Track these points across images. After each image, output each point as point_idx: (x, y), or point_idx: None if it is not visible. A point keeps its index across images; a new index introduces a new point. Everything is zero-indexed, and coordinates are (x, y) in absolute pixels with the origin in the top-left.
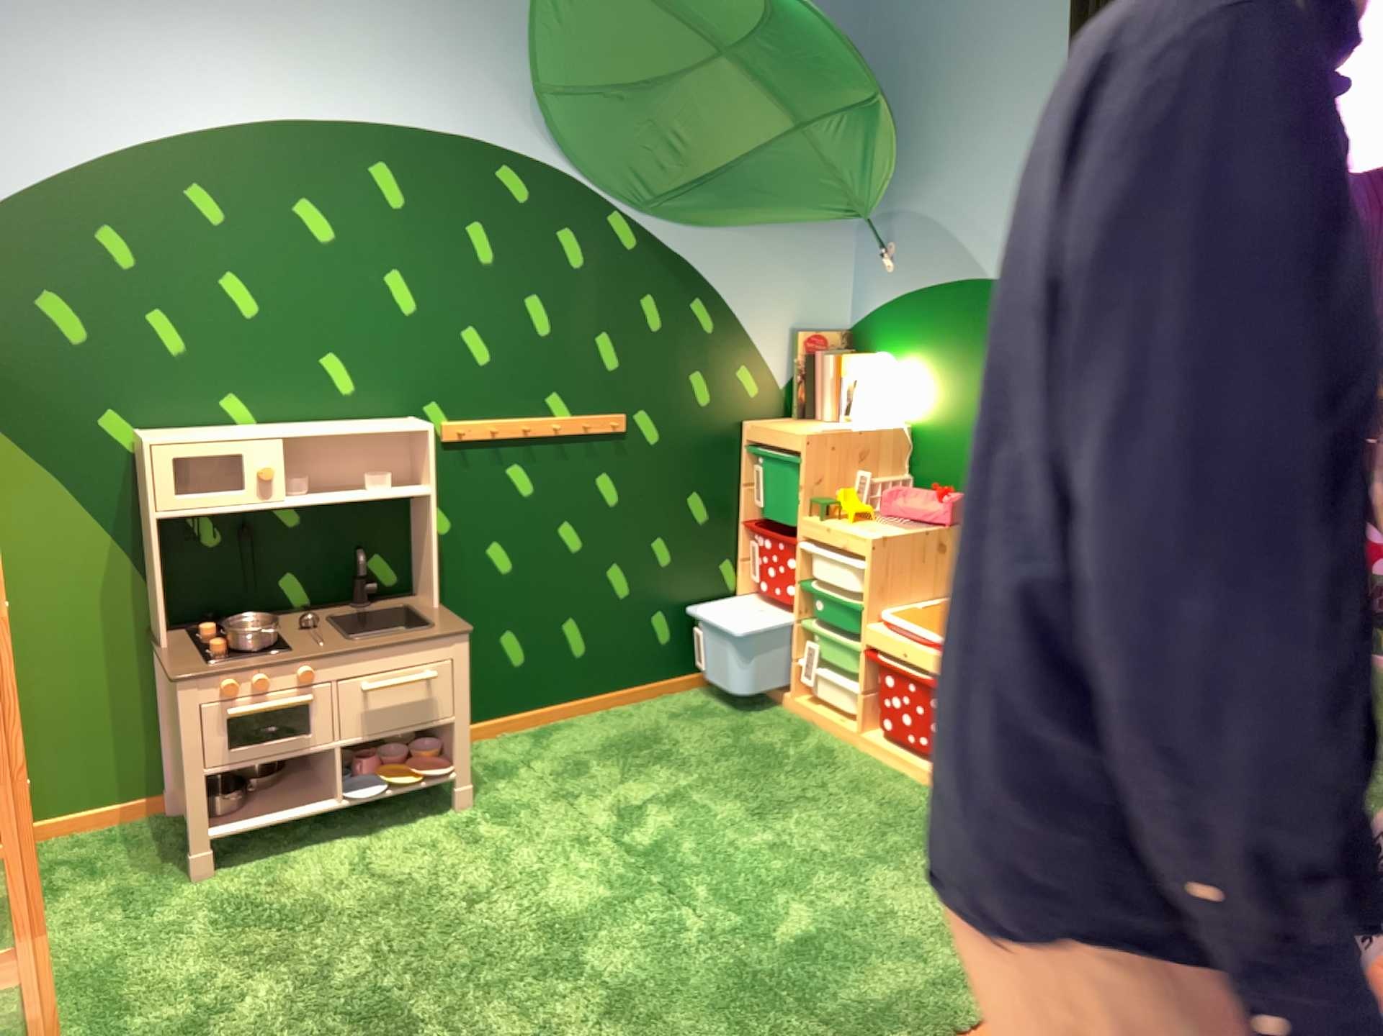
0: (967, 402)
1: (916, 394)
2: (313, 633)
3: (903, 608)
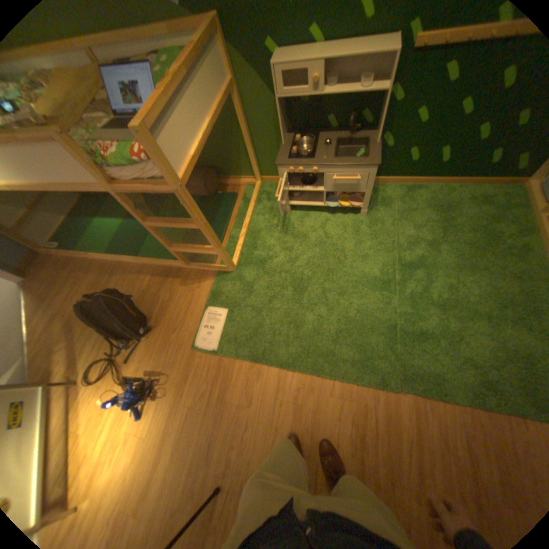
0: None
1: None
2: (327, 149)
3: None
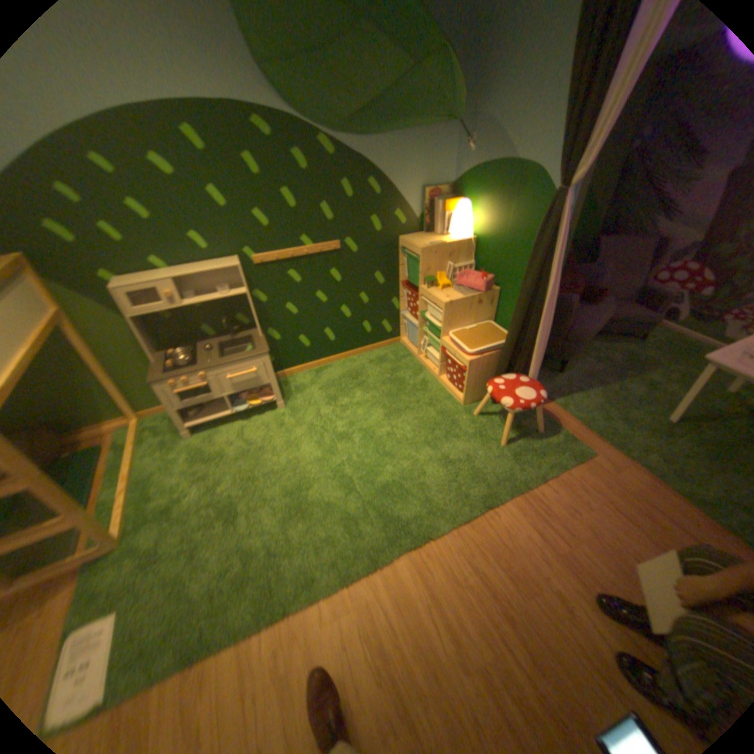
0: (501, 229)
1: (479, 222)
2: (210, 353)
3: (458, 330)
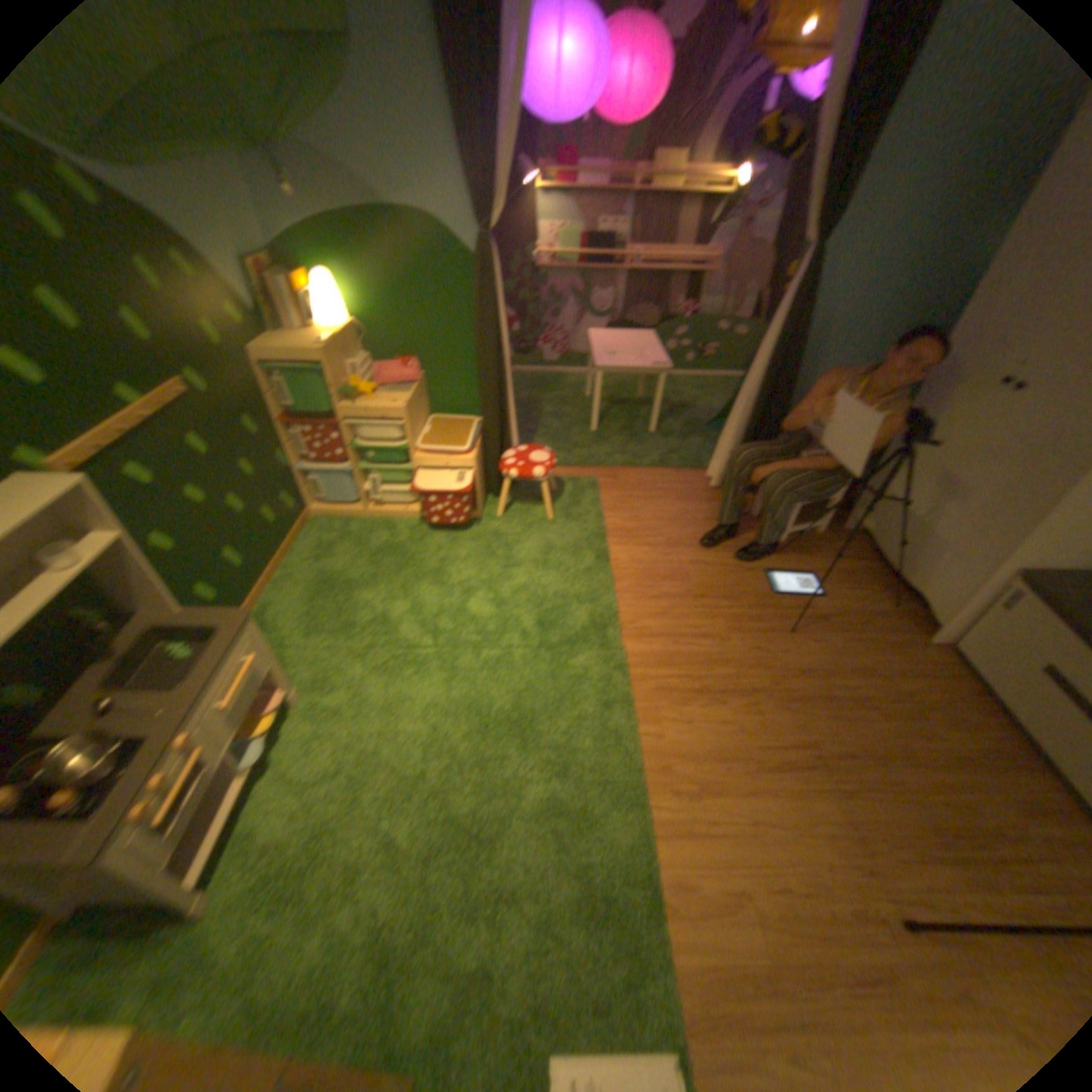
0: (394, 297)
1: (350, 296)
2: (123, 707)
3: (420, 438)
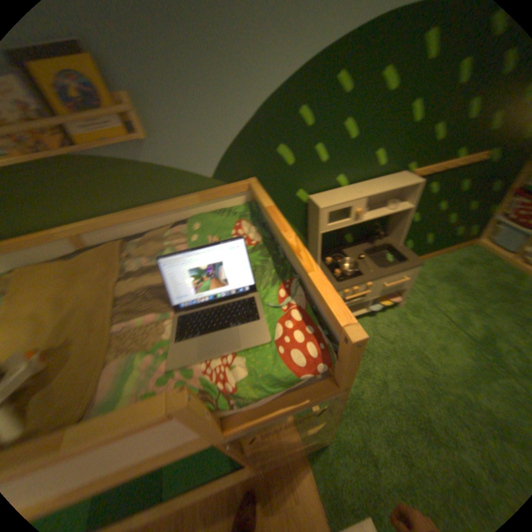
0: None
1: None
2: (363, 262)
3: None
